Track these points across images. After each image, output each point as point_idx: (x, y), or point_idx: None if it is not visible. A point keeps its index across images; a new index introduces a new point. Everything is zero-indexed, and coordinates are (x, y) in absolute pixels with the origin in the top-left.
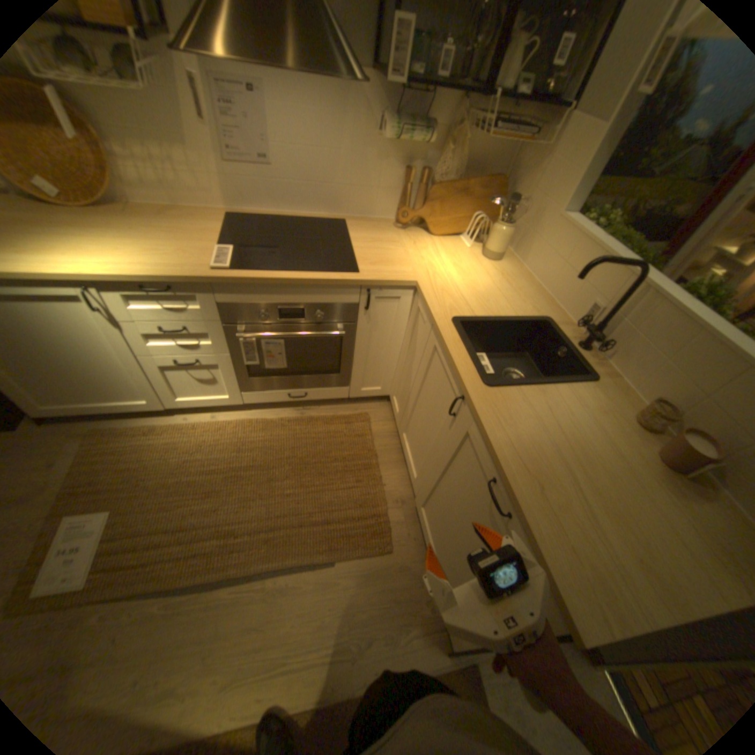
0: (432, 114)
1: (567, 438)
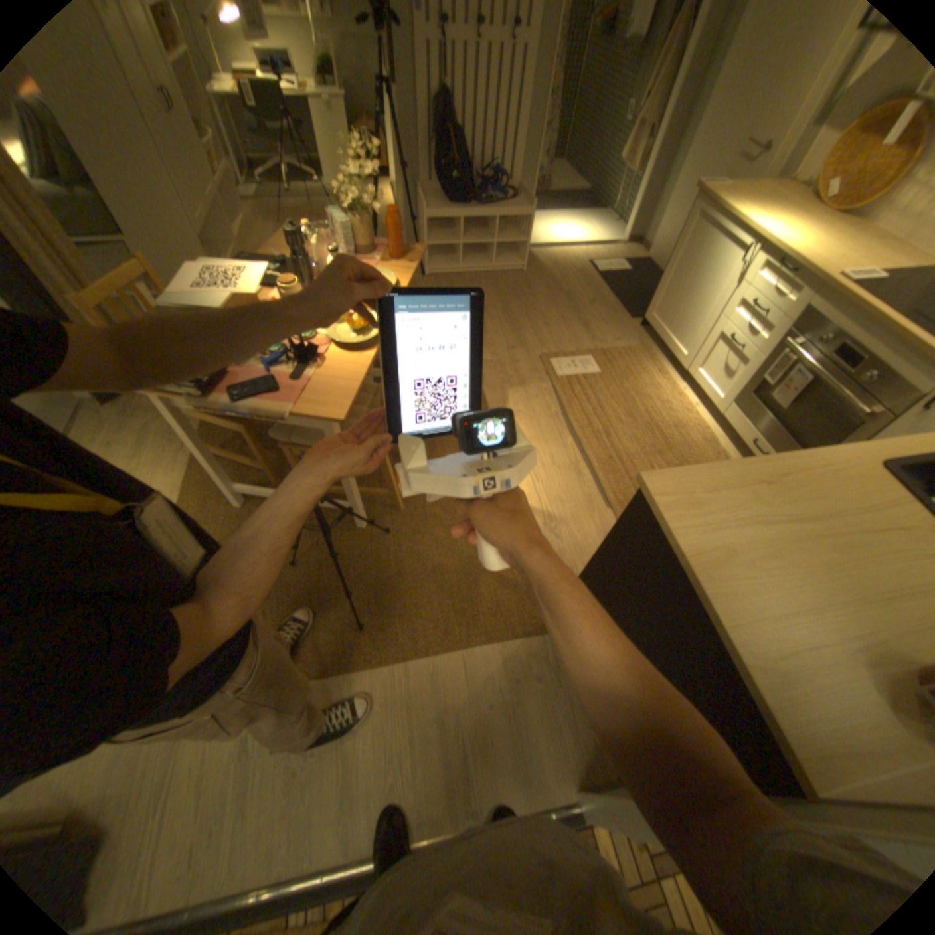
0: None
1: (863, 538)
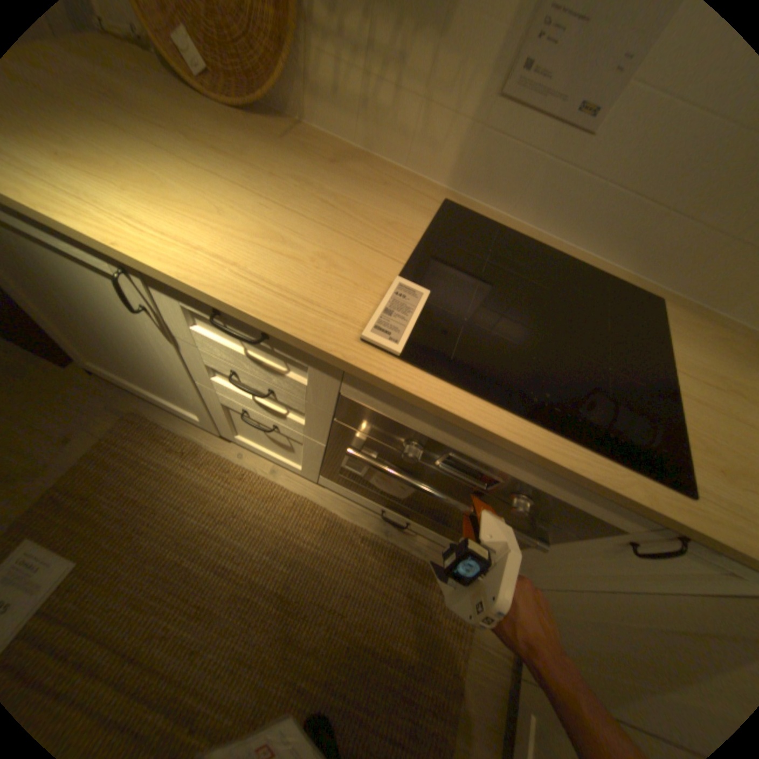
0: None
1: None
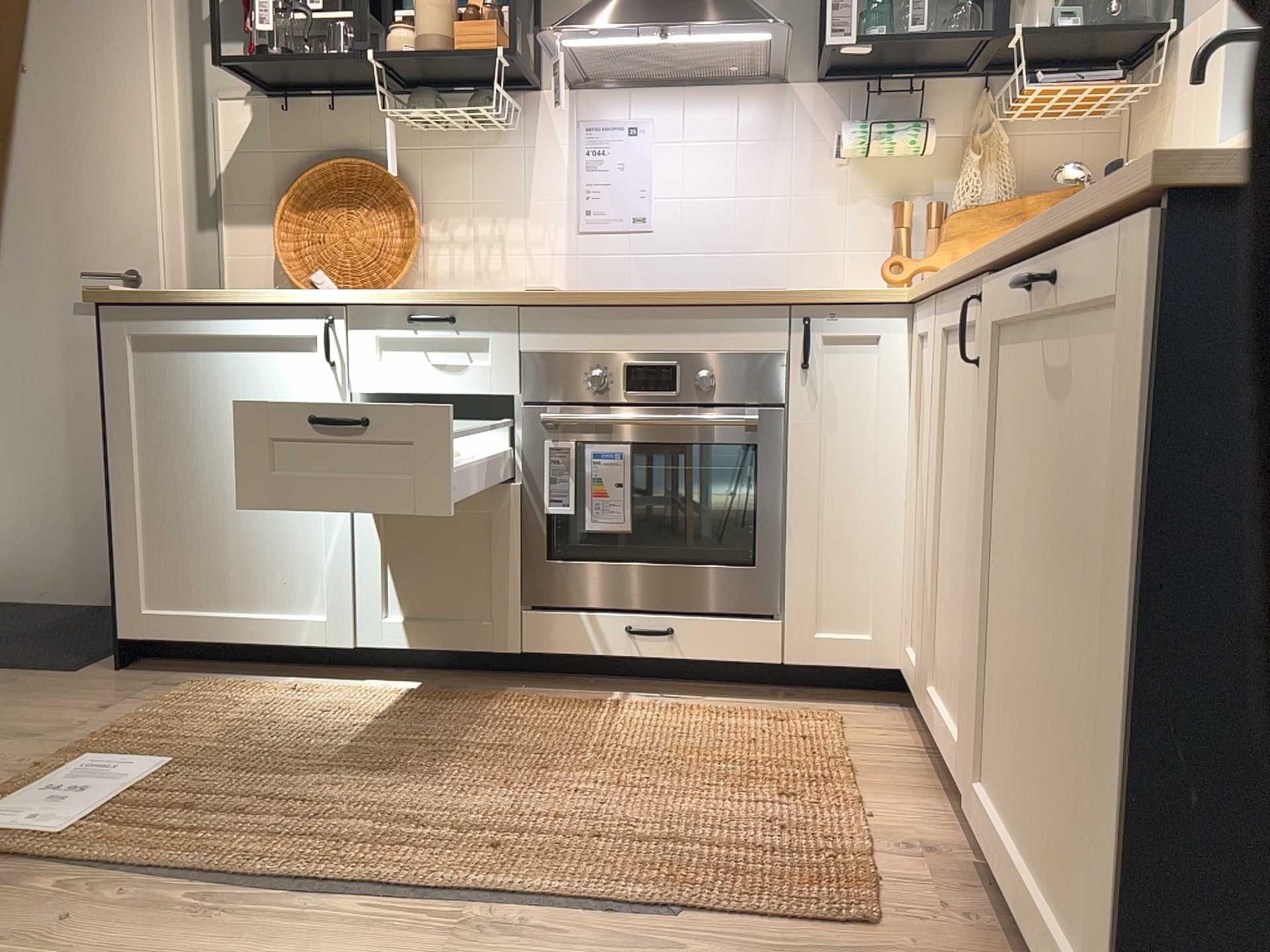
0: (925, 125)
1: None
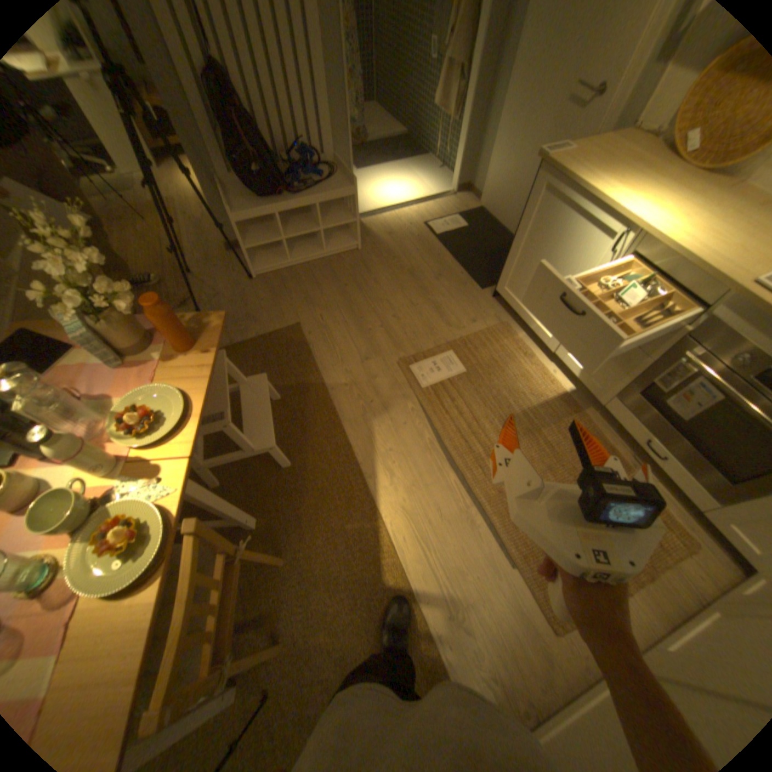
0: None
1: None
